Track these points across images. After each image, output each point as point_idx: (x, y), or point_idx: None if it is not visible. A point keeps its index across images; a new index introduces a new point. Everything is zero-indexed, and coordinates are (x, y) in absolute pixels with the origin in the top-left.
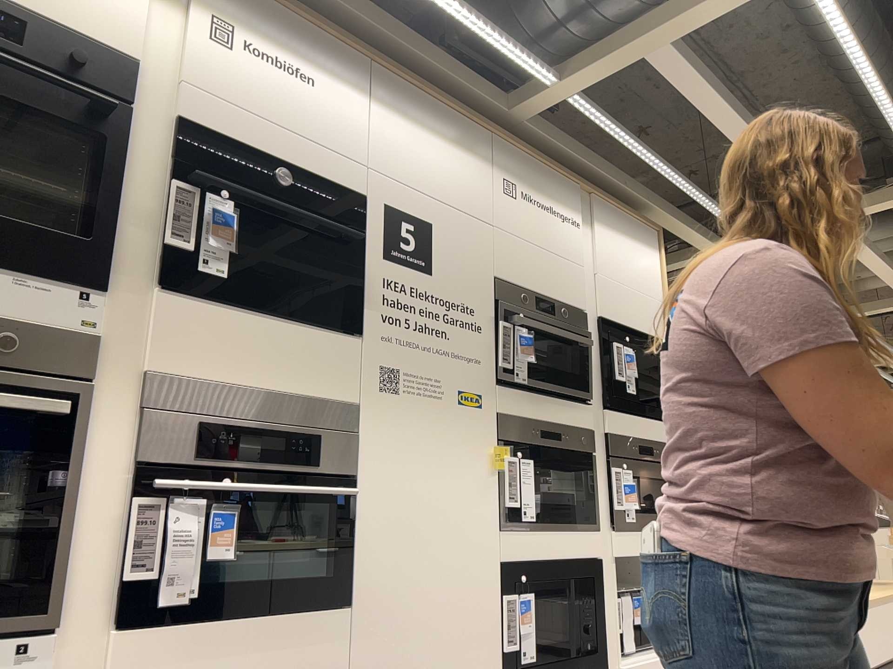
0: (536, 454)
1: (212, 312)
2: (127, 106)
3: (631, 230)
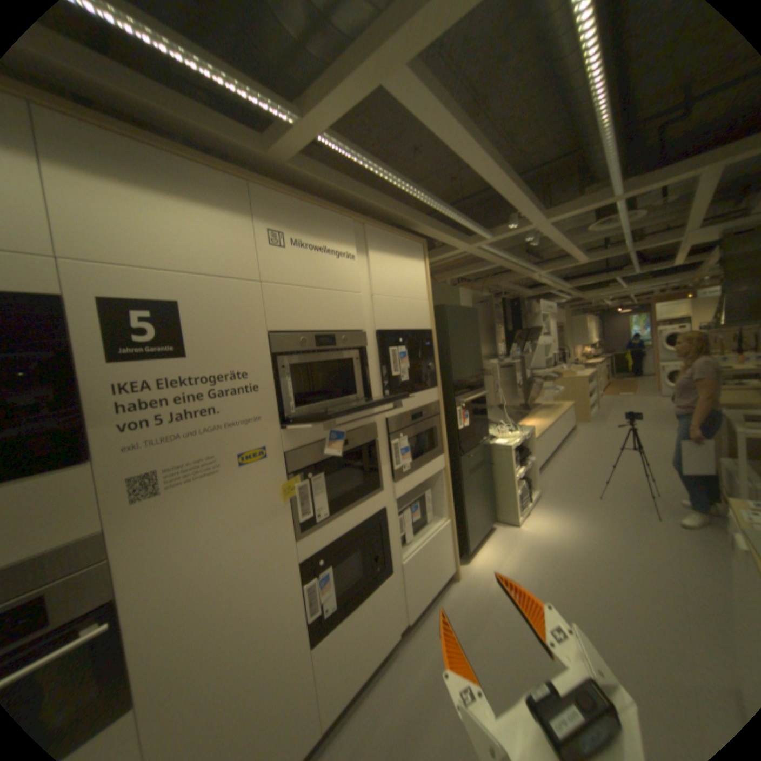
0: (324, 467)
1: None
2: None
3: (401, 249)
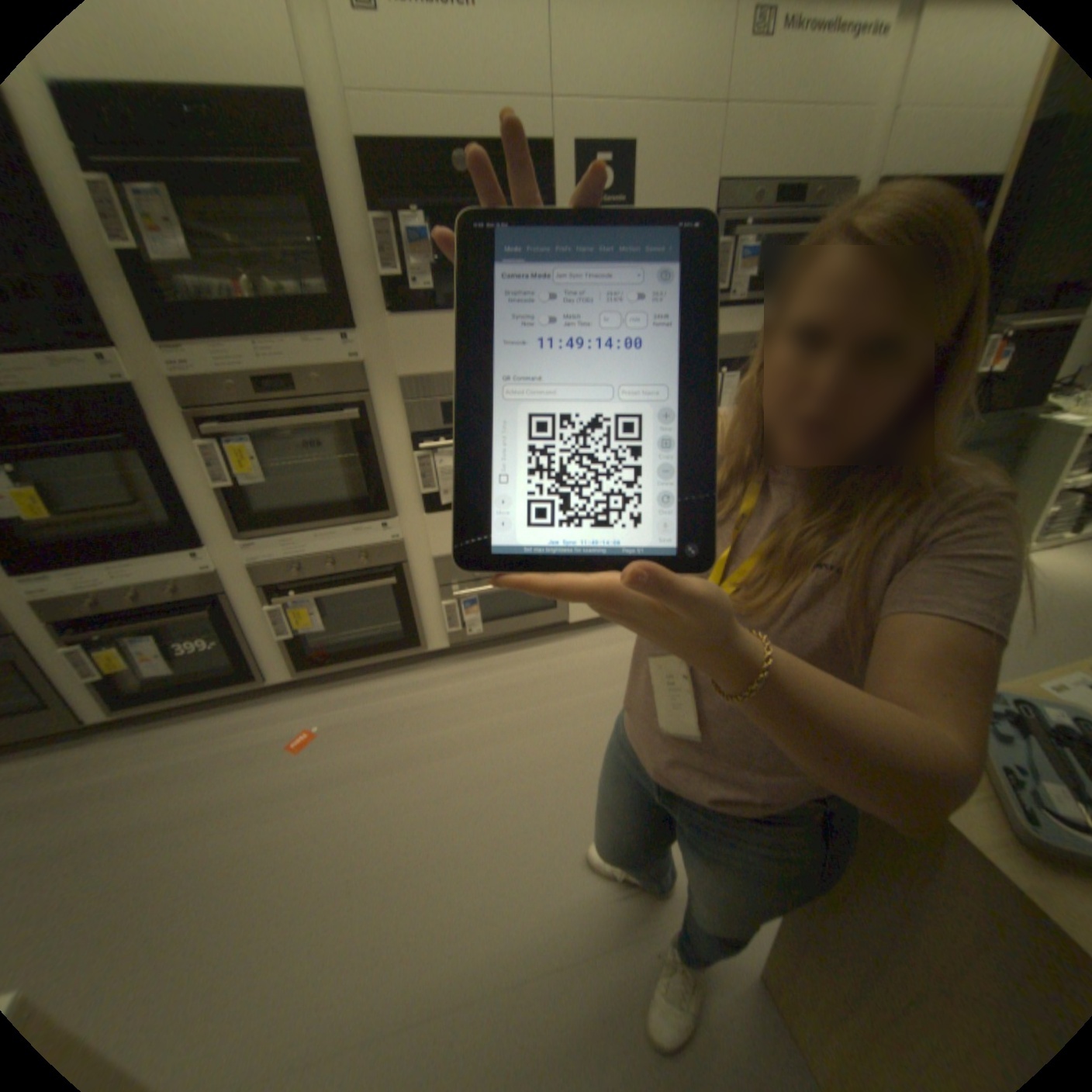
0: (741, 366)
1: (429, 322)
2: (310, 152)
3: None
